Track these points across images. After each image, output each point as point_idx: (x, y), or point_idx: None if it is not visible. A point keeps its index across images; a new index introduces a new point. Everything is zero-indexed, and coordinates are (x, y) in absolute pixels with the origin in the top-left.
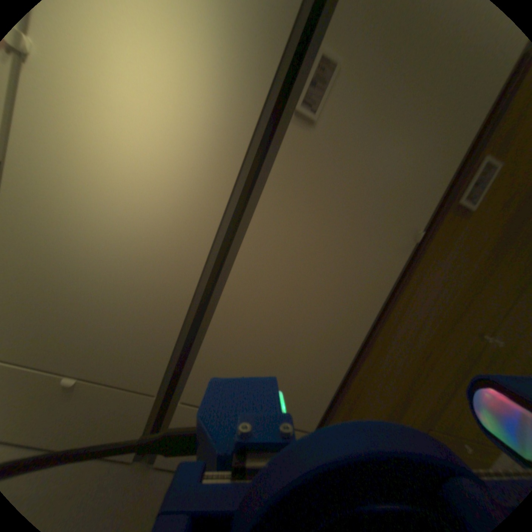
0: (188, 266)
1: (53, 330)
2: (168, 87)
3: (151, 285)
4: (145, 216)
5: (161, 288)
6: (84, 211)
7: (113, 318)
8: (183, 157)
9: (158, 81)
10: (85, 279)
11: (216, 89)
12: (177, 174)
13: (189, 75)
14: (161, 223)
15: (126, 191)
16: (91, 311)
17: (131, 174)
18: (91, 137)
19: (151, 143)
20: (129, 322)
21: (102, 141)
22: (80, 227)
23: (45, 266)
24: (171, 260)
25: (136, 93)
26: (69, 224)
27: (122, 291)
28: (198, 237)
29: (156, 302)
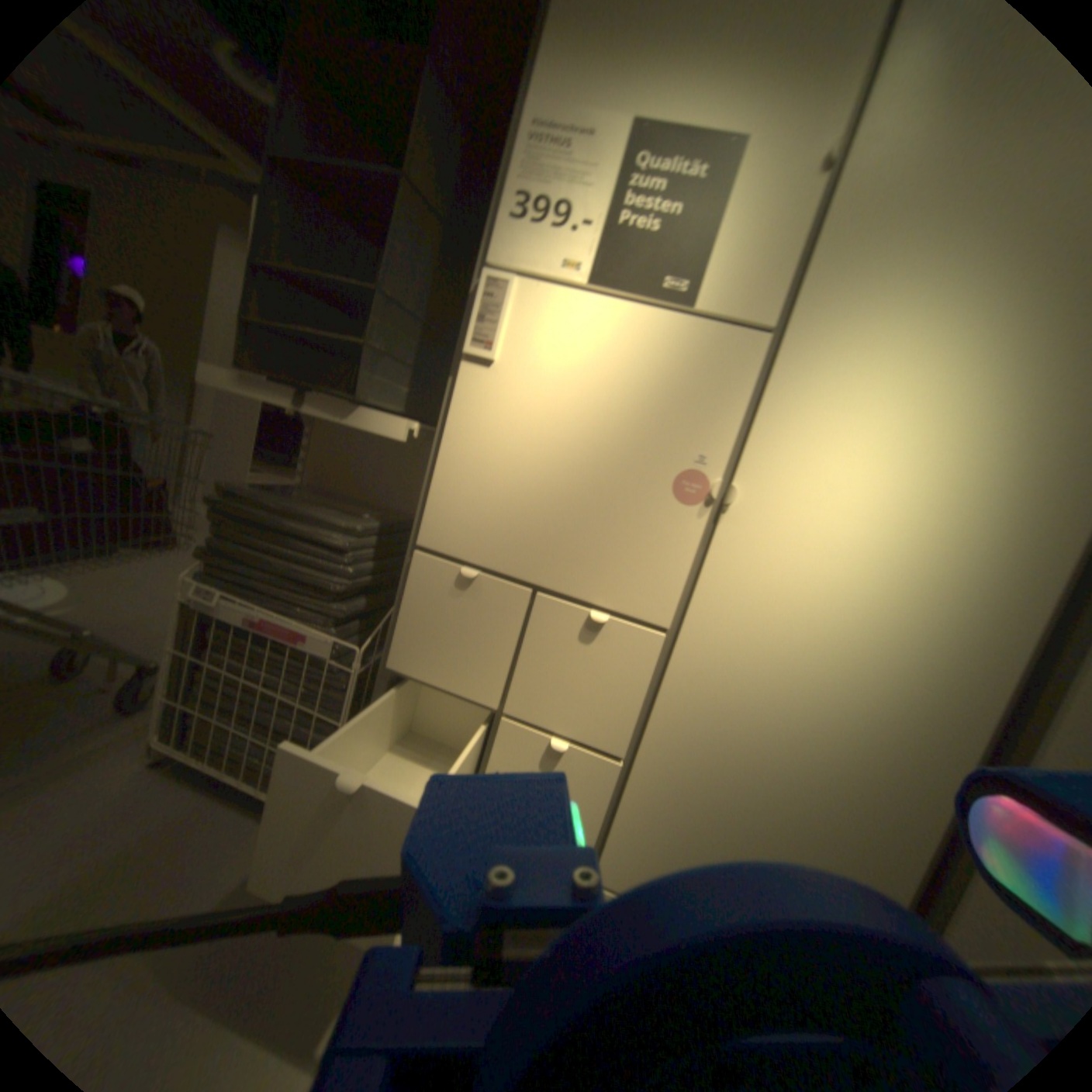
0: (941, 772)
1: (707, 859)
2: (922, 509)
3: (871, 800)
4: (870, 693)
5: (889, 807)
6: (775, 687)
7: (801, 849)
8: (941, 603)
9: (905, 504)
10: (764, 785)
11: (1006, 501)
12: (930, 629)
13: (959, 489)
14: (897, 702)
15: (842, 656)
16: (767, 836)
17: (852, 632)
18: (798, 588)
19: (888, 587)
20: (827, 860)
21: (813, 592)
22: (766, 710)
23: (710, 764)
24: (910, 761)
25: (871, 524)
26: (752, 705)
27: (820, 807)
28: (964, 725)
29: (878, 829)
